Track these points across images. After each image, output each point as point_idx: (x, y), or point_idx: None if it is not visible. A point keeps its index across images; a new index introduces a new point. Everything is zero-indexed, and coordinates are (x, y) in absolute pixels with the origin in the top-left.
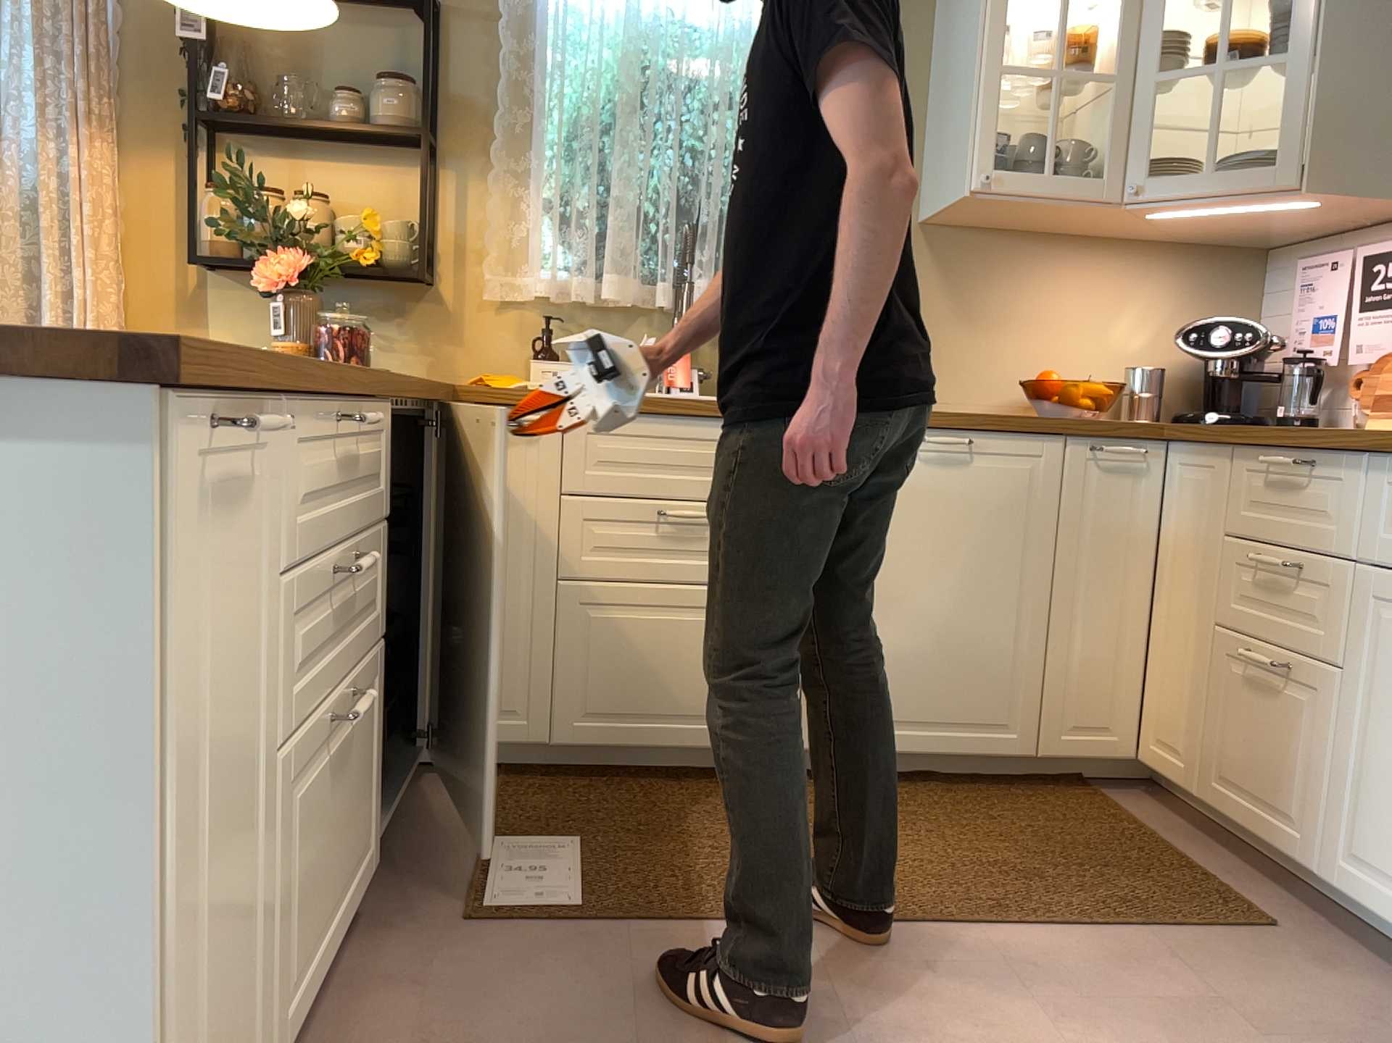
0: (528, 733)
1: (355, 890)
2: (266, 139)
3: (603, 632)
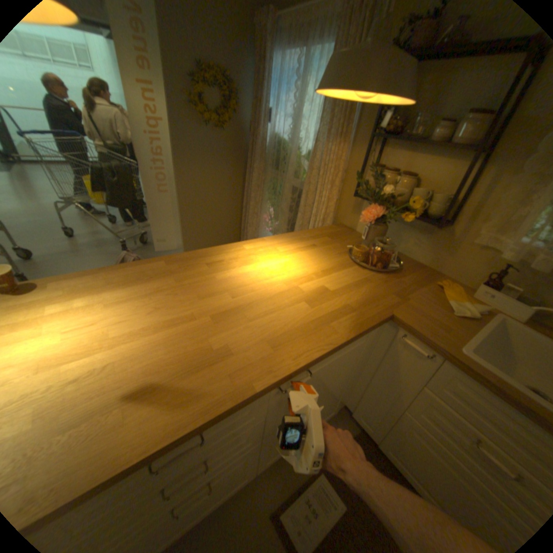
0: (373, 436)
1: (231, 495)
2: (403, 140)
3: (418, 445)
